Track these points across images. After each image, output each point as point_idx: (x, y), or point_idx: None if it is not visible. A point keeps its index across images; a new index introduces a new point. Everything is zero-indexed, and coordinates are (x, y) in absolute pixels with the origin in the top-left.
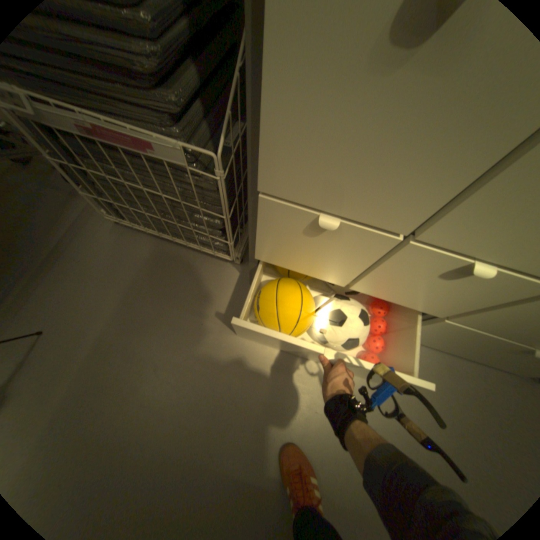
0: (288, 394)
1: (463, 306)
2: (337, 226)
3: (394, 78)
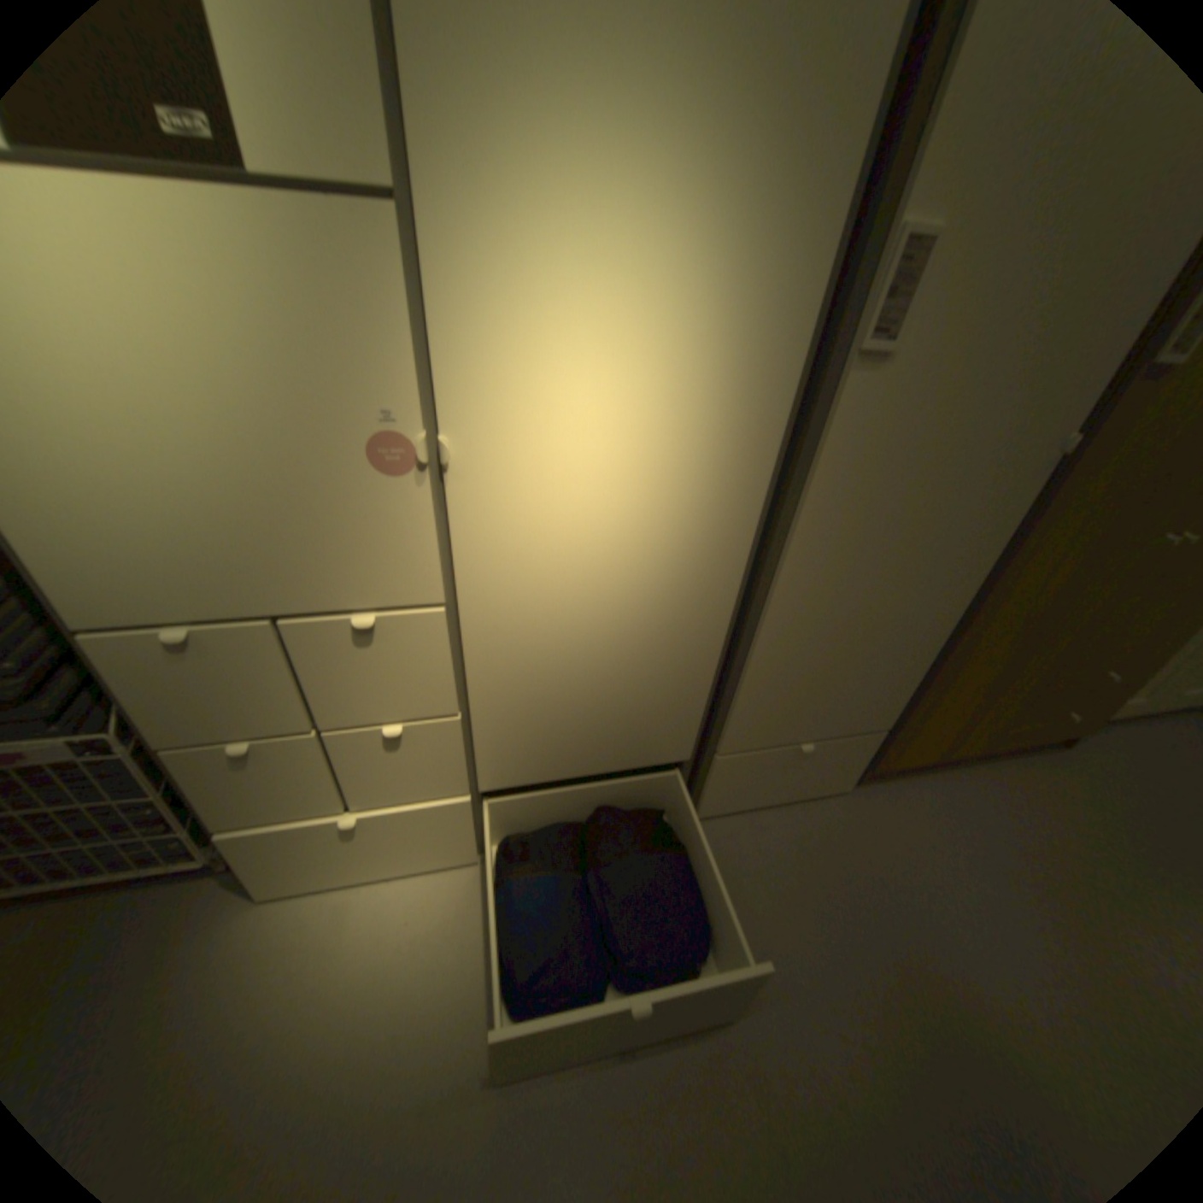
0: (341, 1035)
1: (451, 769)
2: (246, 749)
3: (187, 663)
